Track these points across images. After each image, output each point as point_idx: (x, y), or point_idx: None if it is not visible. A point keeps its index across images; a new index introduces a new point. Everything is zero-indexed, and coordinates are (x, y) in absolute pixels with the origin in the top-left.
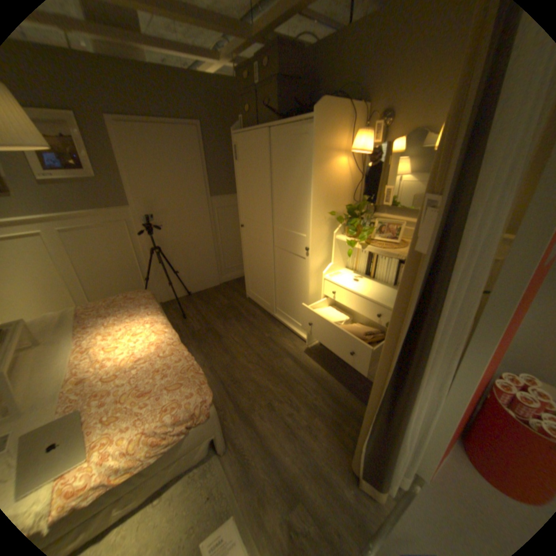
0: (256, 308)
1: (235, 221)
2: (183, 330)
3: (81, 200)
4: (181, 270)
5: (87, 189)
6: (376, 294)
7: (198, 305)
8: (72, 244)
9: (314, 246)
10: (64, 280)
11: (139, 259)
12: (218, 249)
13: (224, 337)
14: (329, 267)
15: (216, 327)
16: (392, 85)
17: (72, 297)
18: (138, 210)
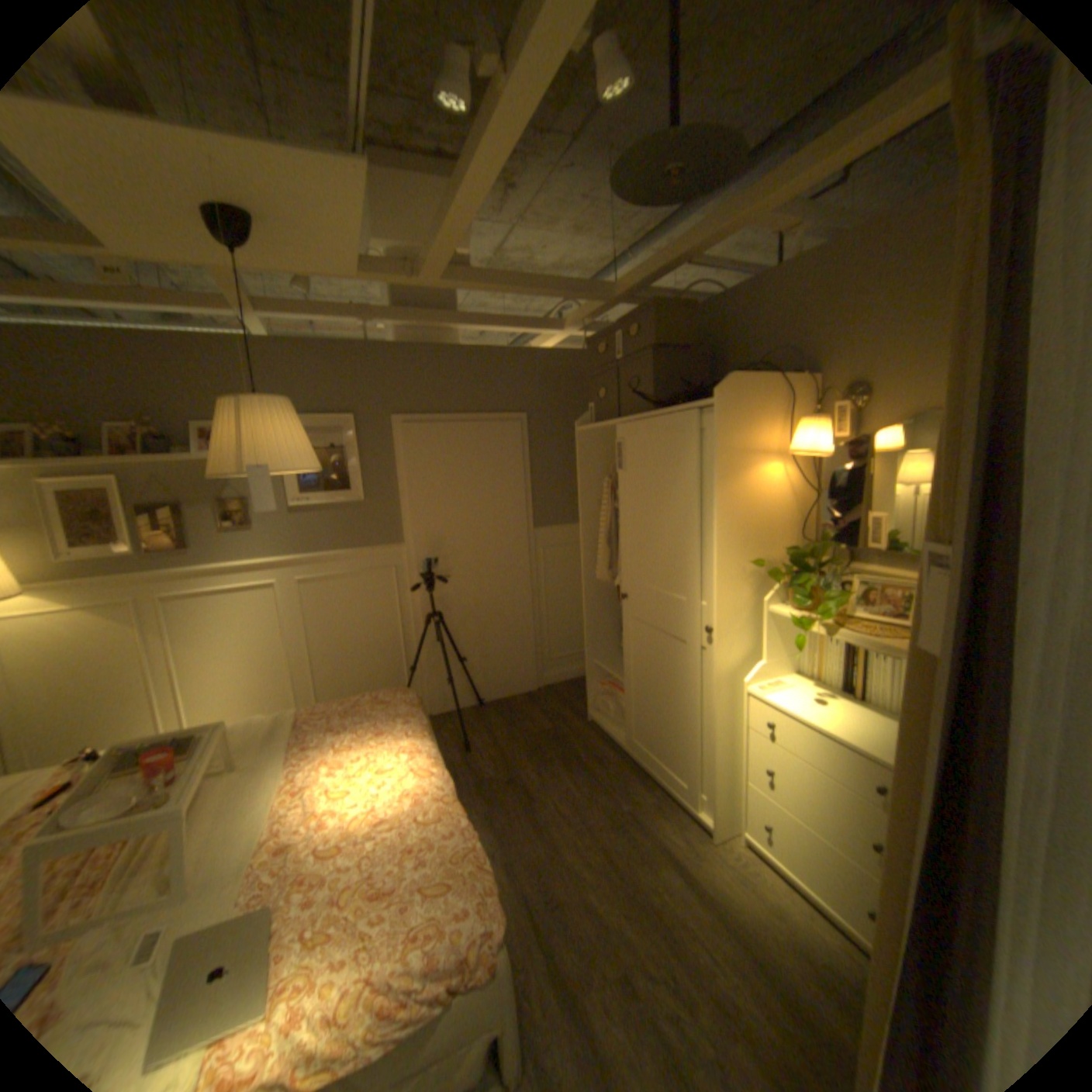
0: (607, 745)
1: (575, 570)
2: (462, 776)
3: (339, 536)
4: (471, 656)
5: (349, 519)
6: (871, 738)
7: (494, 728)
8: (313, 602)
9: (723, 624)
10: (289, 661)
11: (405, 632)
12: (540, 621)
13: (539, 800)
14: (759, 670)
15: (524, 778)
16: (861, 345)
17: (293, 691)
18: (417, 551)
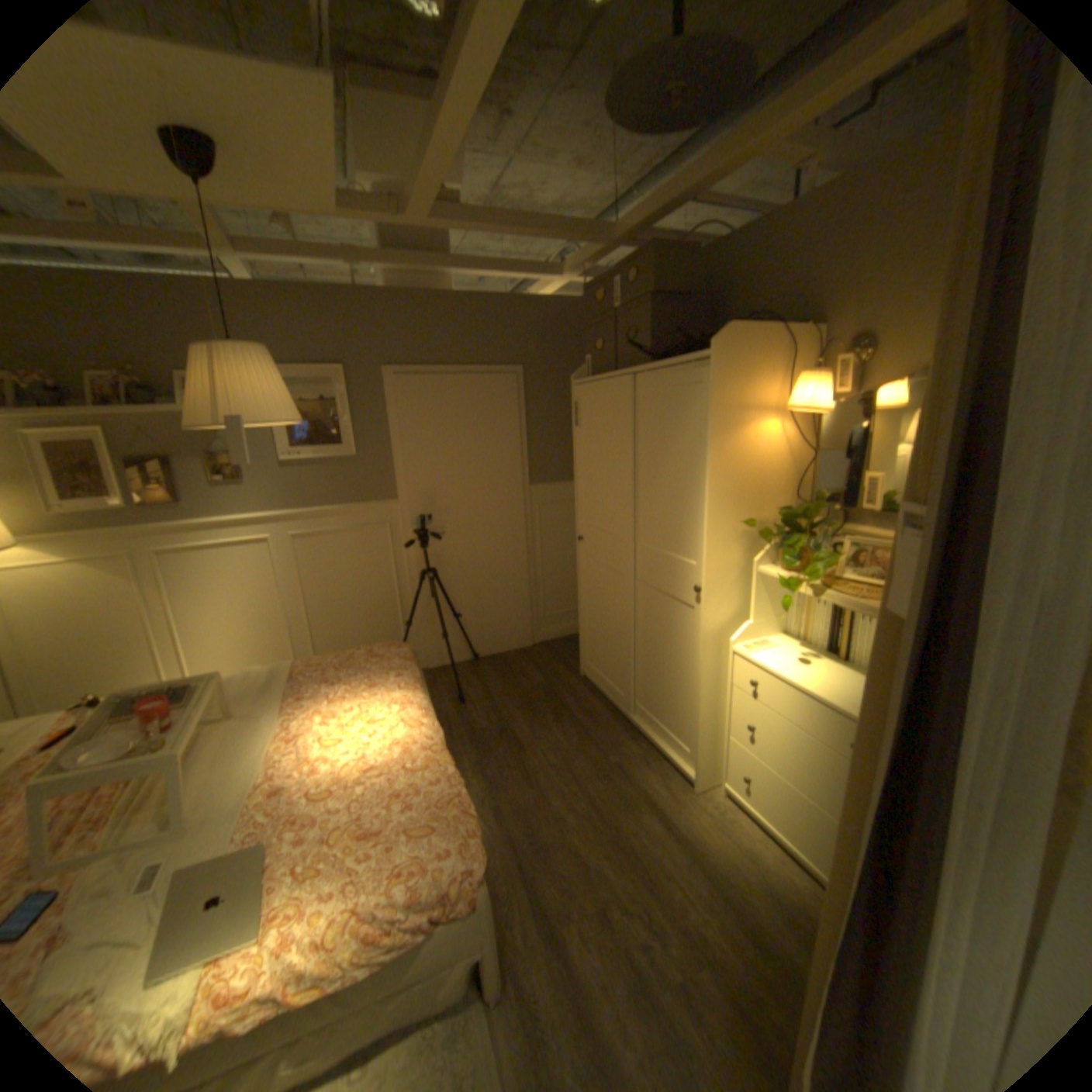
0: (597, 699)
1: (571, 528)
2: (456, 726)
3: (331, 491)
4: (466, 612)
5: (341, 474)
6: (850, 696)
7: (489, 681)
8: (307, 557)
9: (711, 584)
10: (286, 615)
11: (401, 588)
12: (535, 579)
13: (529, 750)
14: (746, 629)
15: (515, 729)
16: (869, 293)
17: (291, 644)
18: (411, 507)
